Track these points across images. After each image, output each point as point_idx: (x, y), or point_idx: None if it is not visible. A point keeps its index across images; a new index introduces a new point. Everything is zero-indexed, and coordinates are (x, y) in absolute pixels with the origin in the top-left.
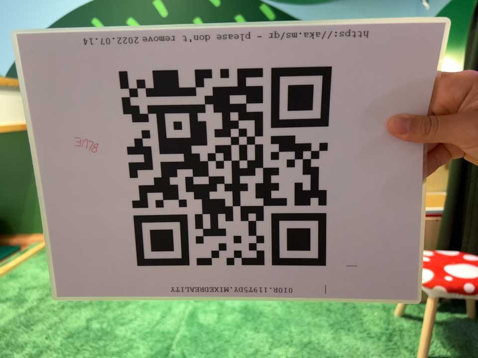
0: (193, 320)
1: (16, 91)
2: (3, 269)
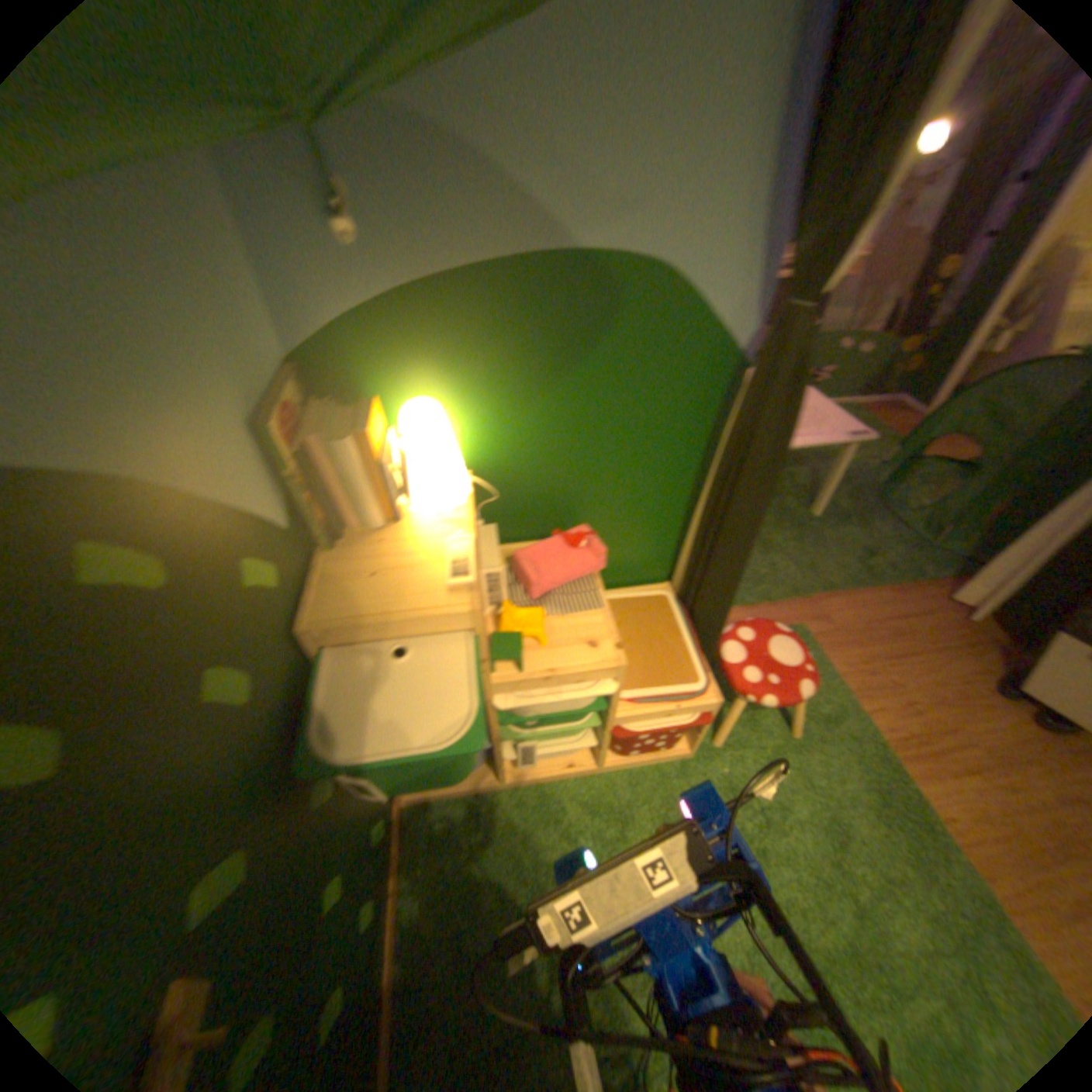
0: None
1: None
2: None
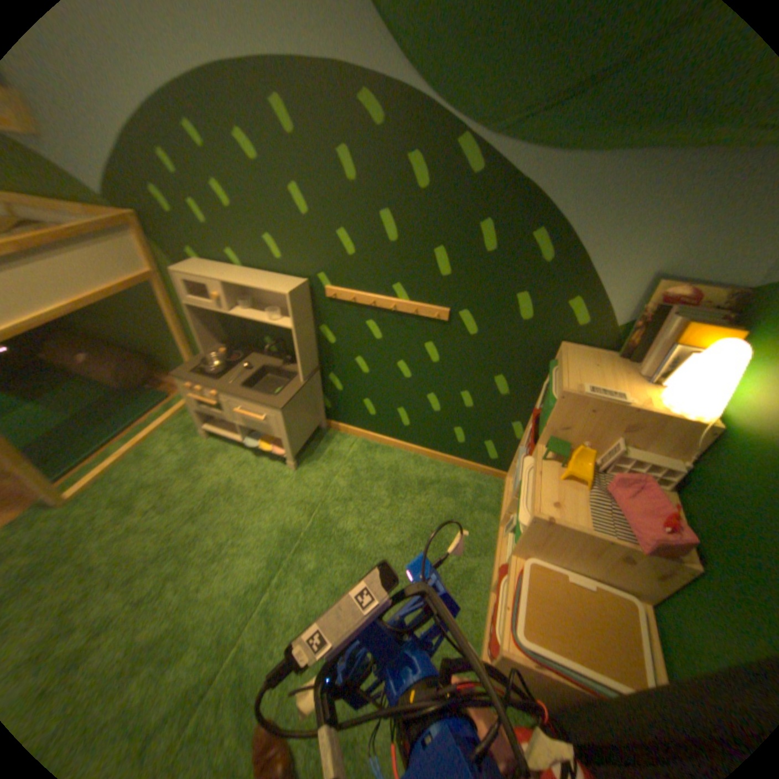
0: (261, 623)
1: (121, 225)
2: (137, 440)
